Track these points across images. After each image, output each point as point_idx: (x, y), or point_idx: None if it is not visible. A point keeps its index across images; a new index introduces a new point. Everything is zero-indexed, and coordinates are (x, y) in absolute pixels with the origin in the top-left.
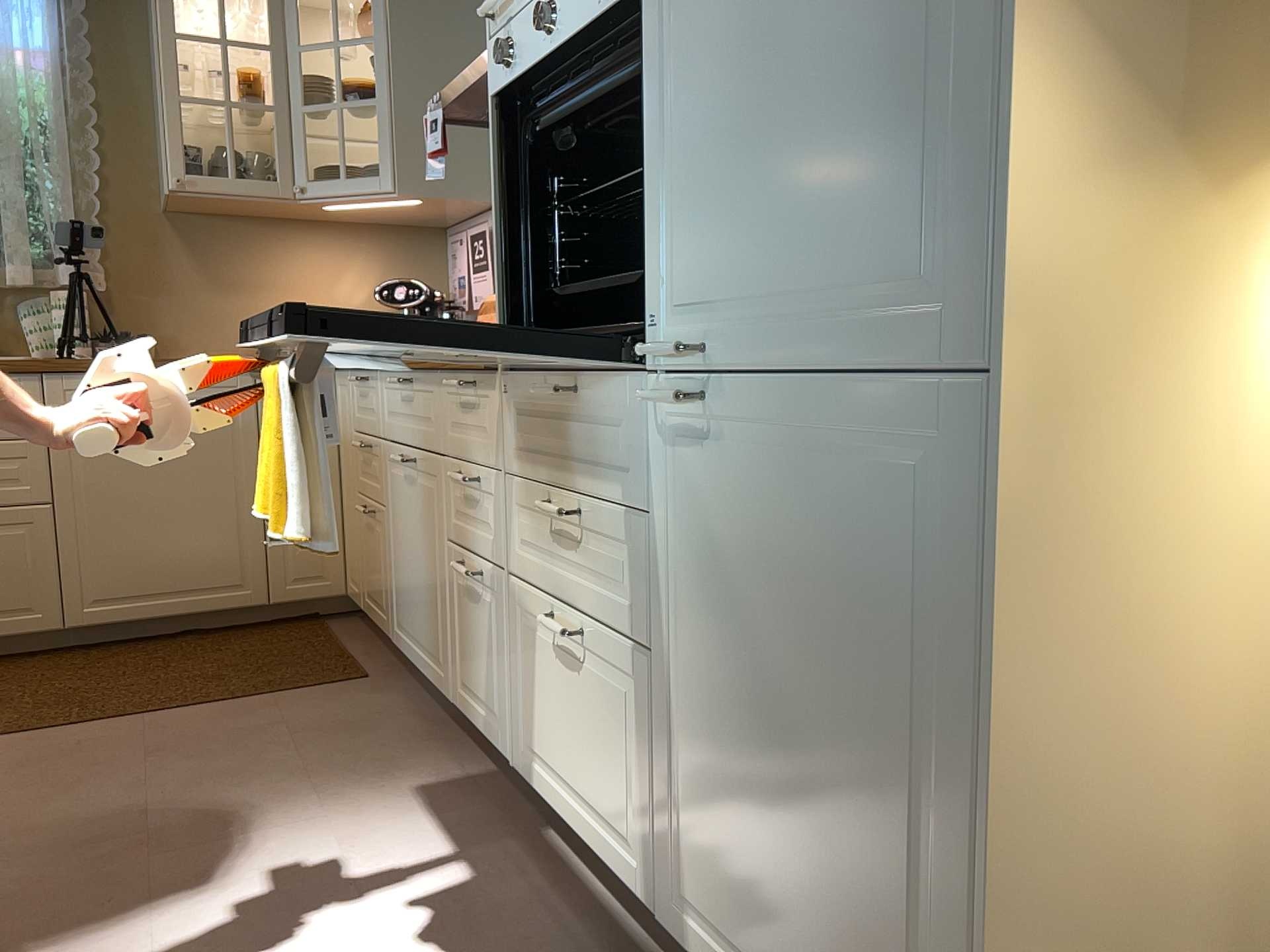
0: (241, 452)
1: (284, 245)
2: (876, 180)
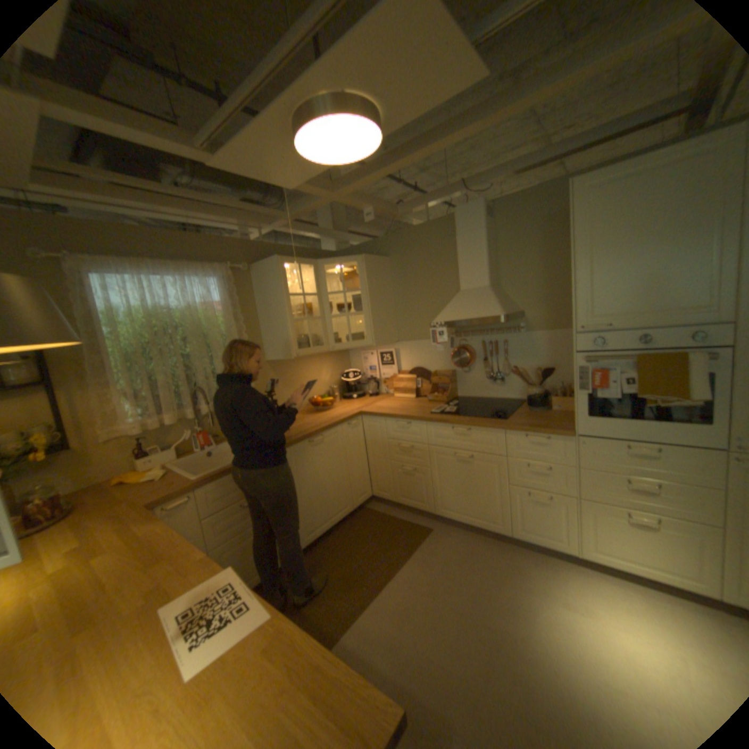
0: (341, 456)
1: (304, 365)
2: None
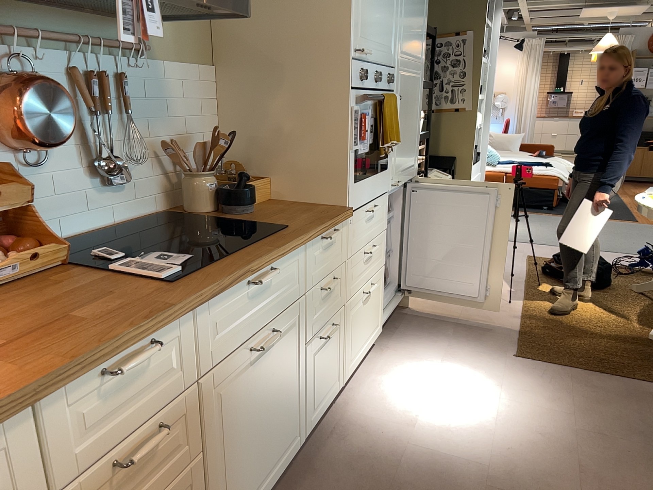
0: None
1: None
2: (412, 148)
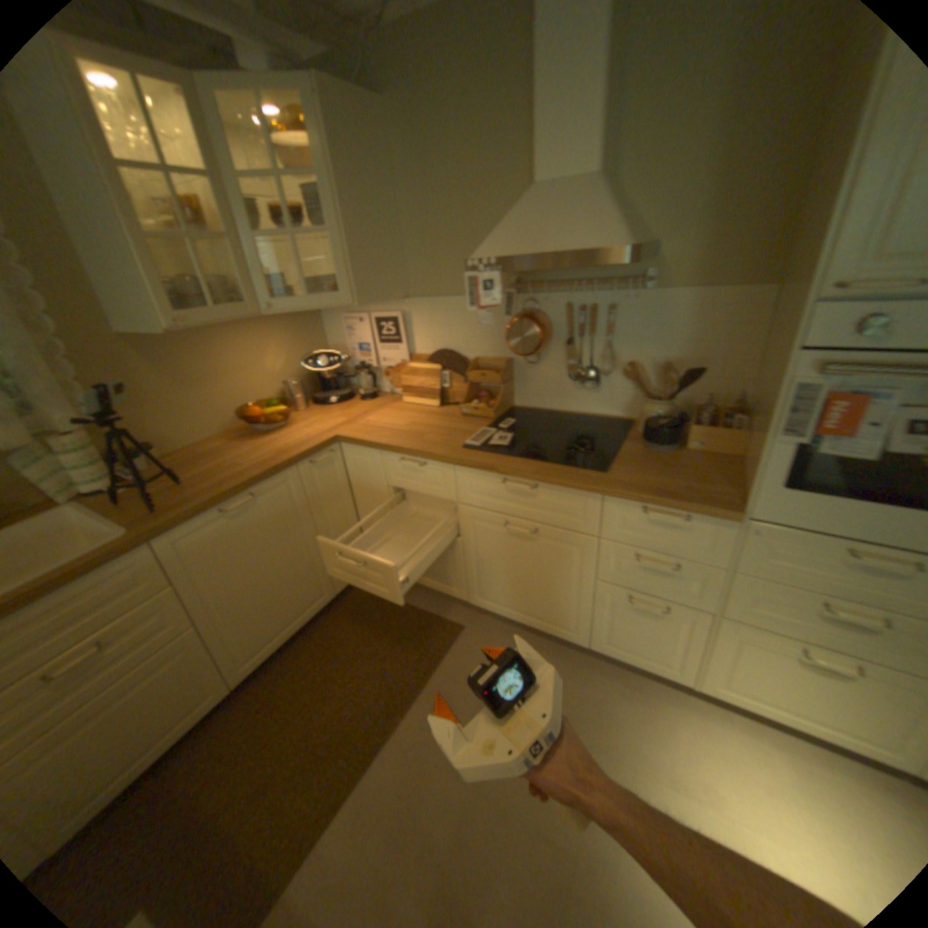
0: (304, 520)
1: (224, 340)
2: None
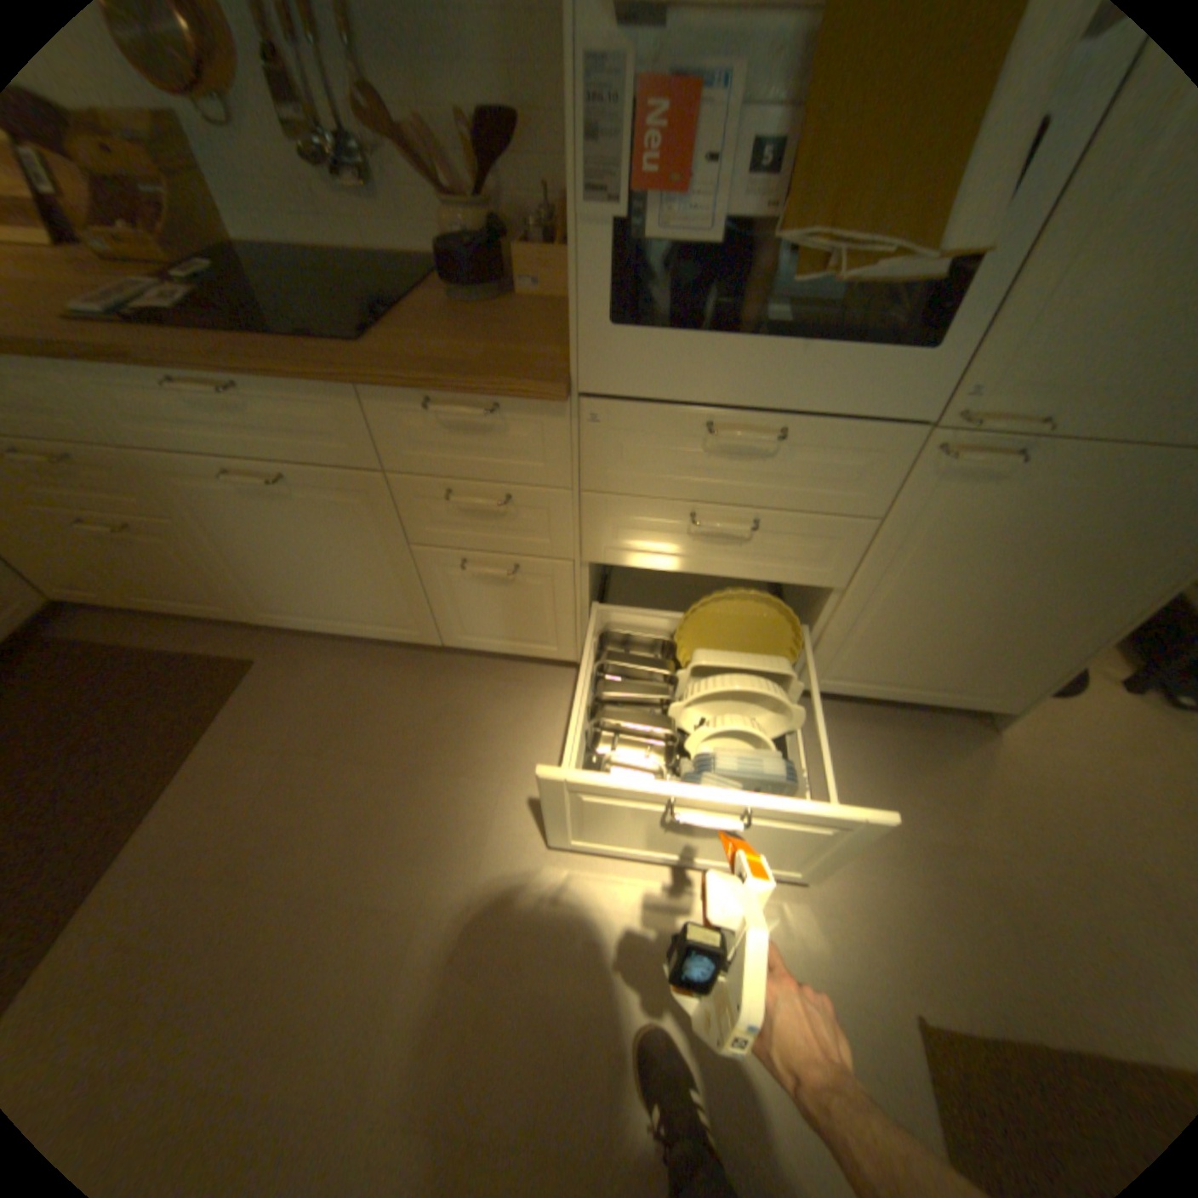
0: None
1: None
2: None
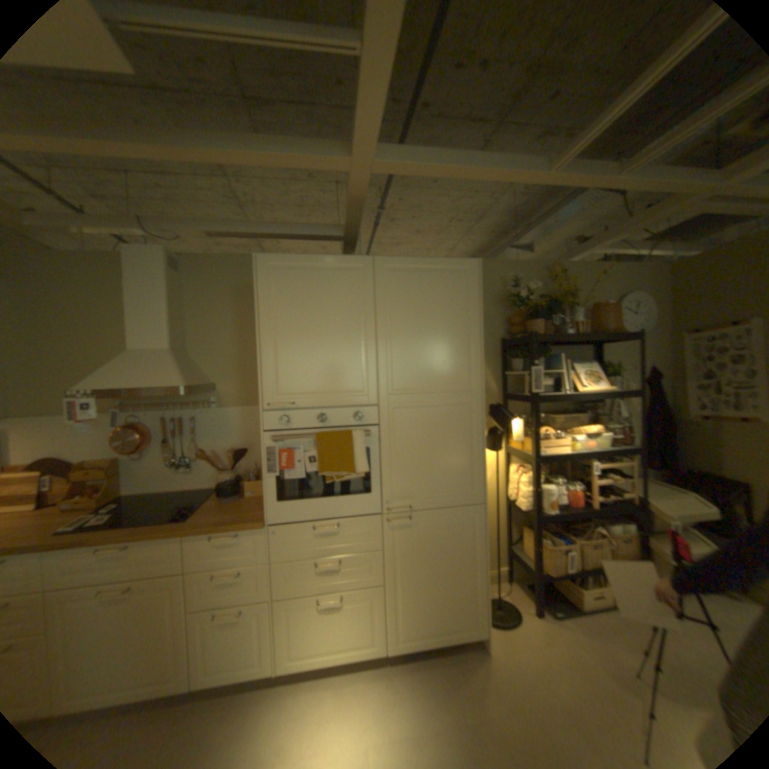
0: None
1: None
2: (456, 476)
